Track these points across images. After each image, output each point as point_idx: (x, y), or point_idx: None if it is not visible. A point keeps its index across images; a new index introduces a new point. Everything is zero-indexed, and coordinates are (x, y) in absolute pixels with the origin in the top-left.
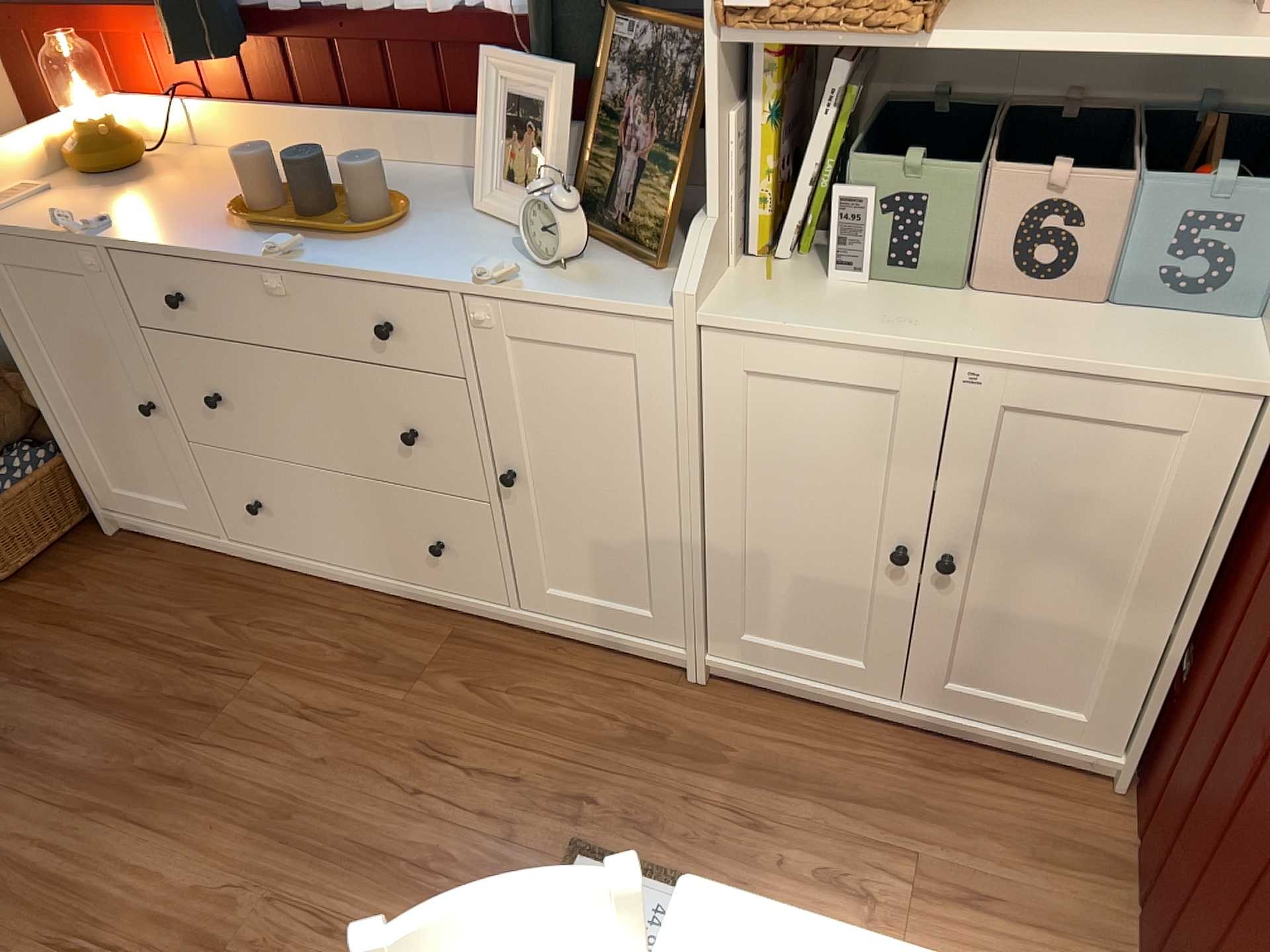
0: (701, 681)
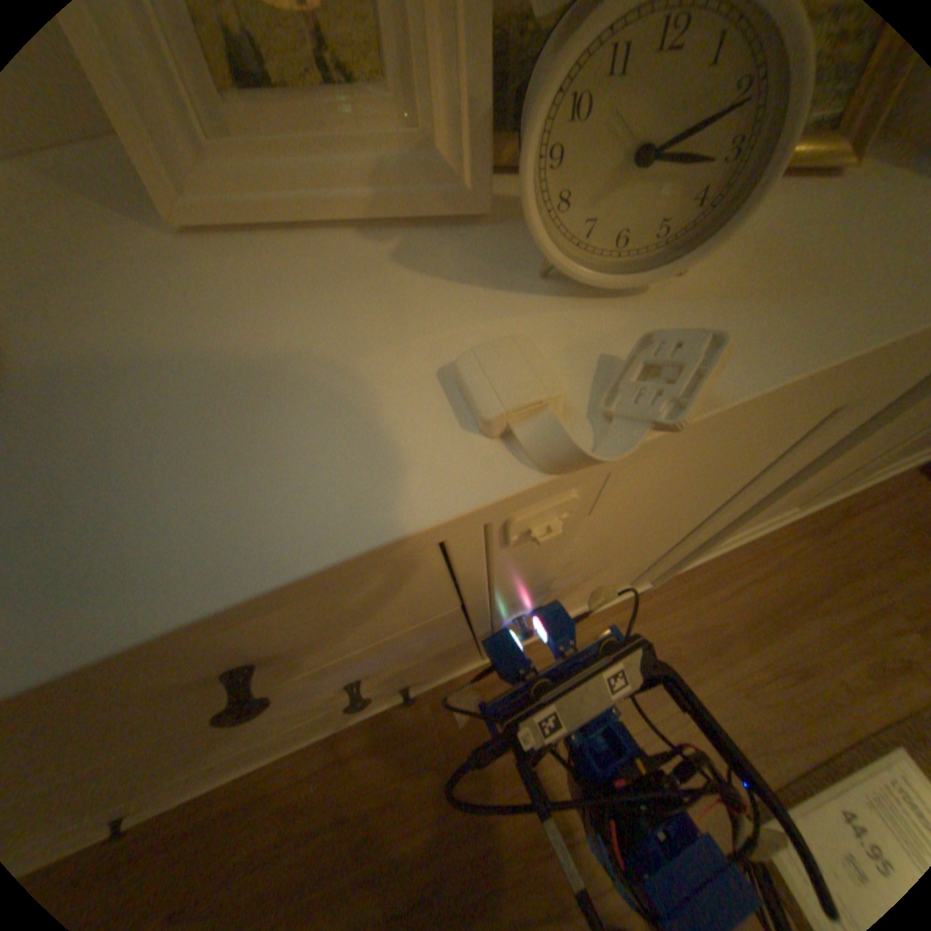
0: (653, 589)
